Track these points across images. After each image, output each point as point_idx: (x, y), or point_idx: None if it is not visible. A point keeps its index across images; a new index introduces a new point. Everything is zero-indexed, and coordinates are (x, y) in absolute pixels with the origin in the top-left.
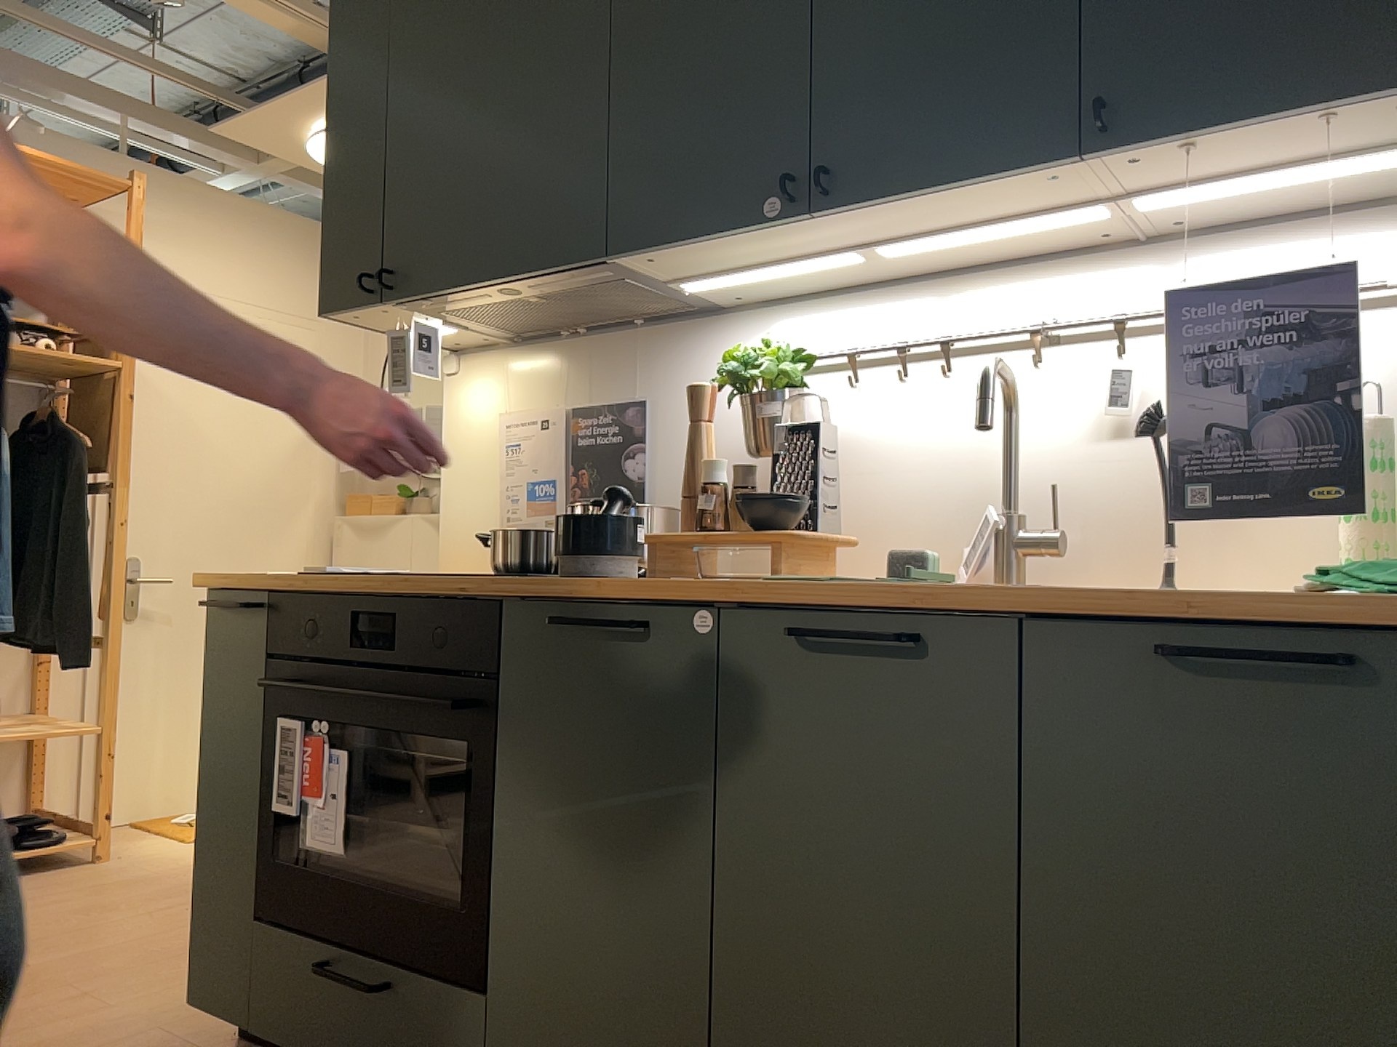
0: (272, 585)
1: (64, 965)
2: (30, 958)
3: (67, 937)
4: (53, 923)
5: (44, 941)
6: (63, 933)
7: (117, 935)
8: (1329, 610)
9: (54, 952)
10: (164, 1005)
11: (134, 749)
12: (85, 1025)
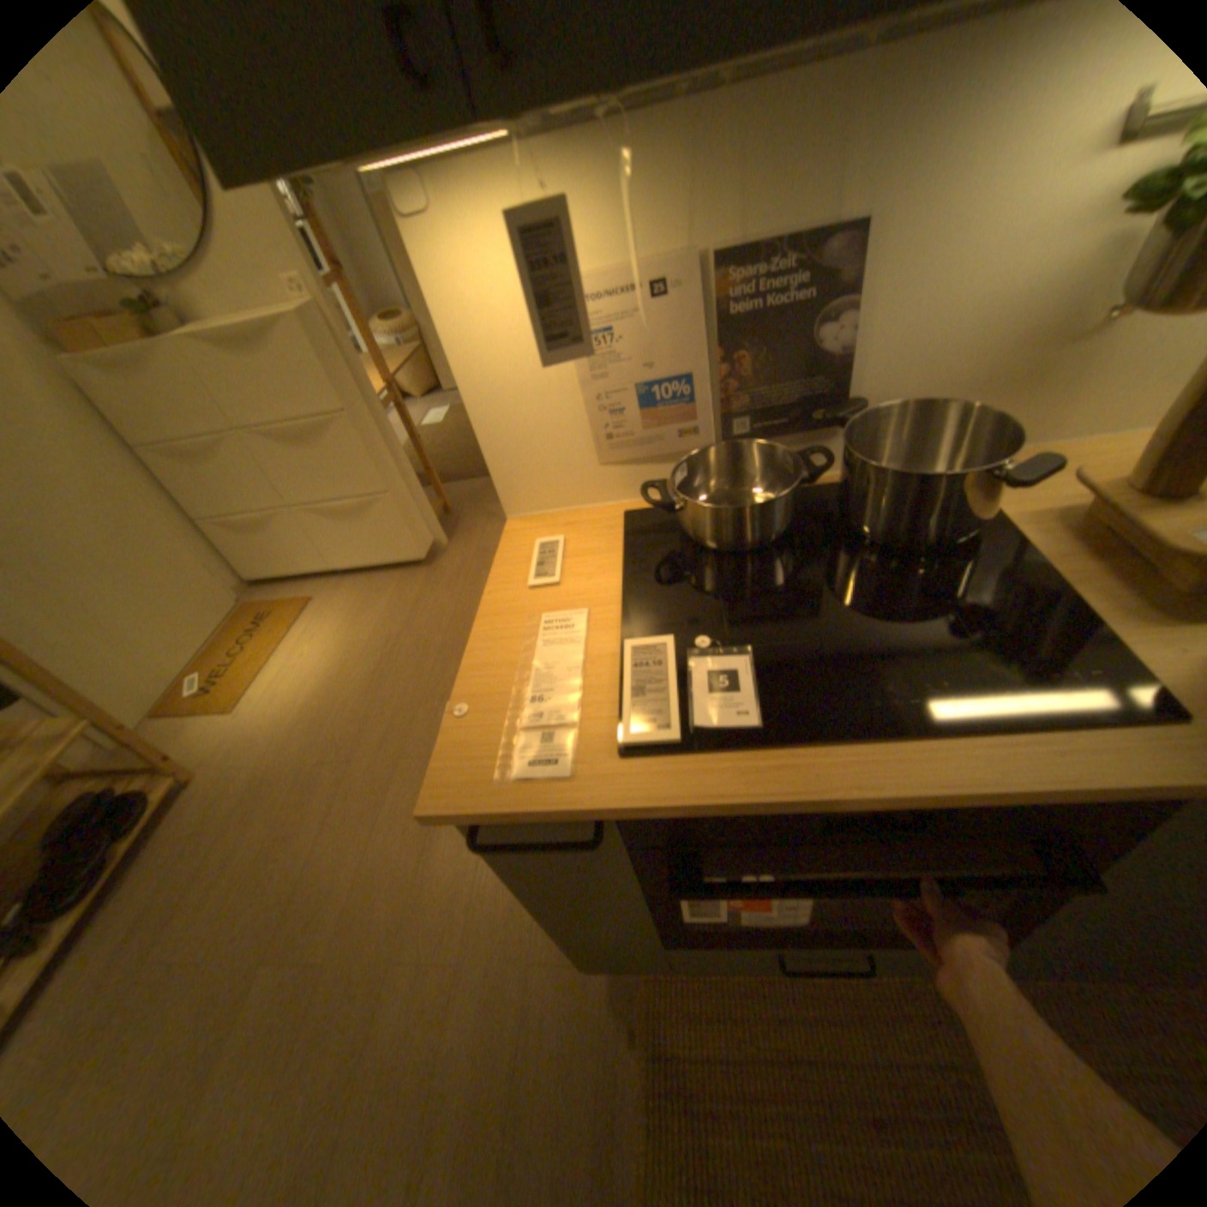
0: (611, 799)
1: (347, 936)
2: (306, 948)
3: (302, 900)
4: (263, 890)
5: (290, 919)
6: (288, 897)
7: (336, 868)
8: None
9: (318, 928)
10: (491, 930)
11: (95, 676)
12: (466, 999)
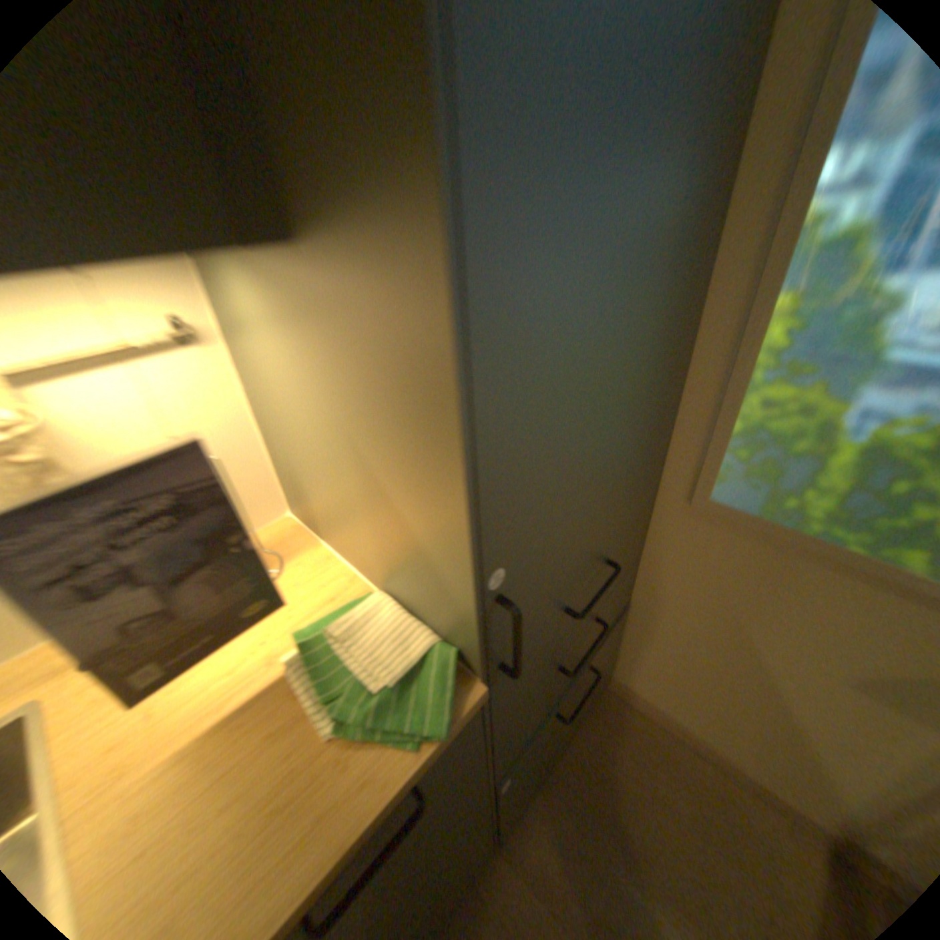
0: None
1: None
2: None
3: None
4: None
5: None
6: None
7: None
8: (401, 802)
9: None
10: None
11: None
12: None
